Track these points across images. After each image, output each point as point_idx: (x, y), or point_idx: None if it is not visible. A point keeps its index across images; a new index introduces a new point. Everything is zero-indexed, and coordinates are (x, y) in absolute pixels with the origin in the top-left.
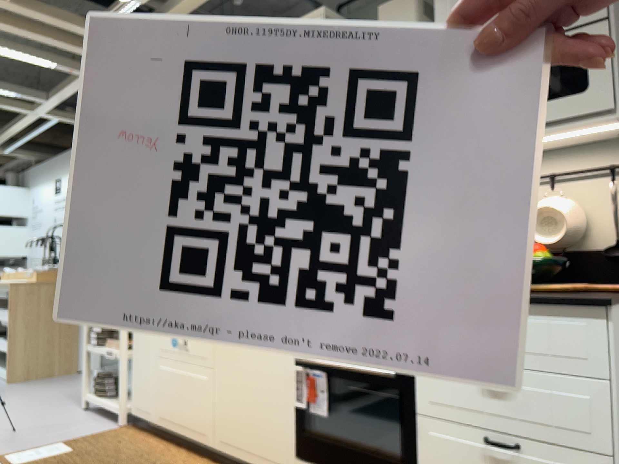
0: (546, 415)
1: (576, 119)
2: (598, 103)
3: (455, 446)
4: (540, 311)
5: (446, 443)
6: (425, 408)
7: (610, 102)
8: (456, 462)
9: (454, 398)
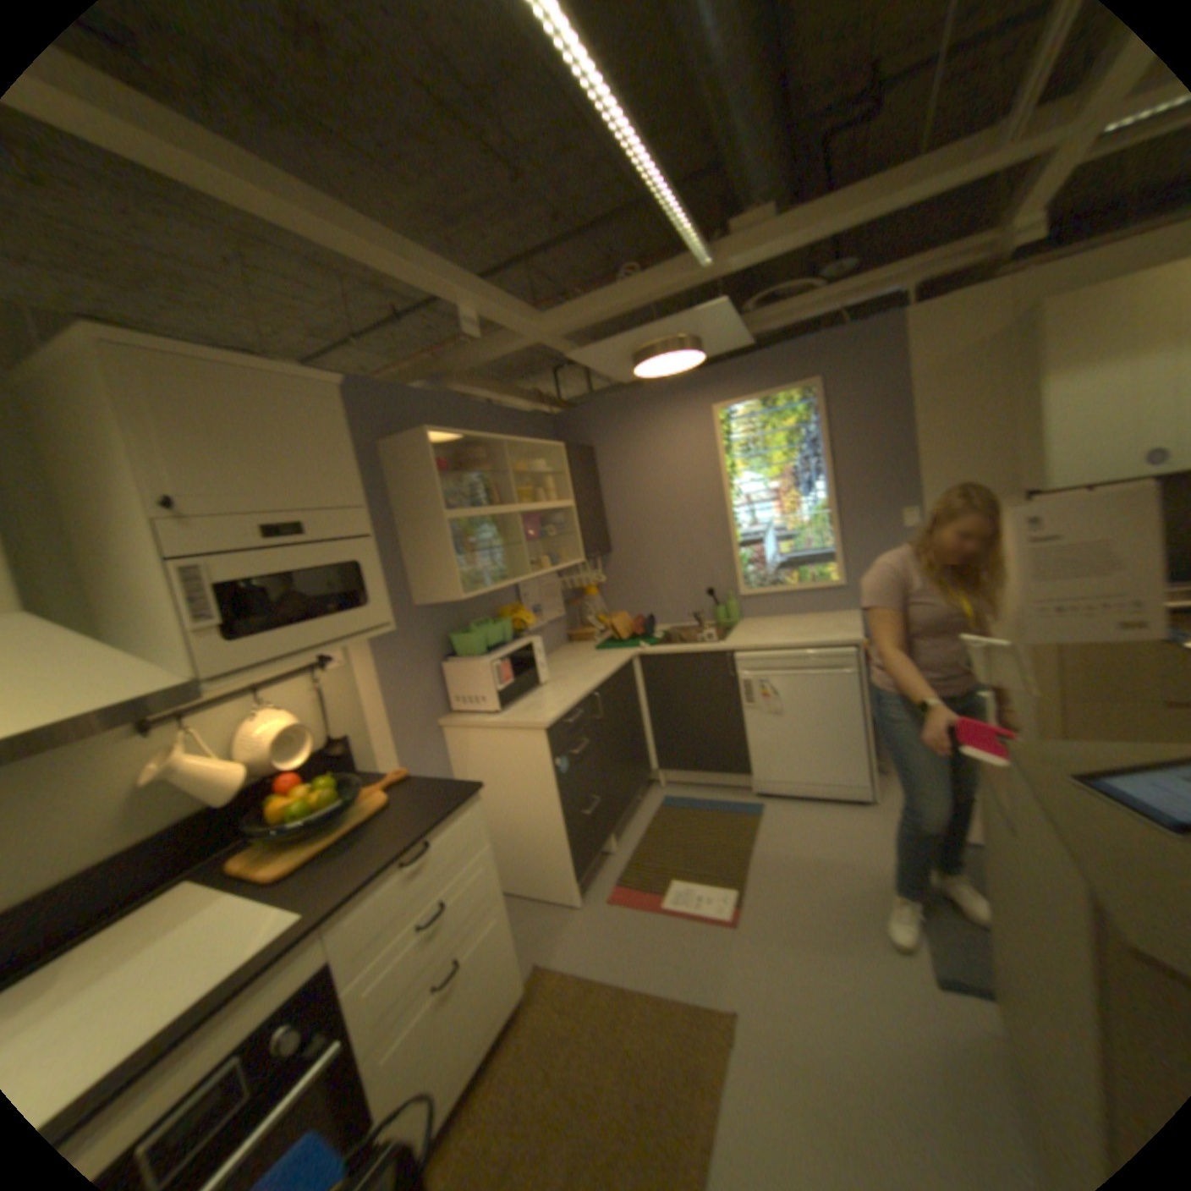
0: (464, 915)
1: (363, 634)
2: (382, 619)
3: (407, 1040)
4: (444, 828)
5: (397, 1053)
6: (366, 1046)
7: (389, 618)
8: (411, 1056)
9: (395, 993)
